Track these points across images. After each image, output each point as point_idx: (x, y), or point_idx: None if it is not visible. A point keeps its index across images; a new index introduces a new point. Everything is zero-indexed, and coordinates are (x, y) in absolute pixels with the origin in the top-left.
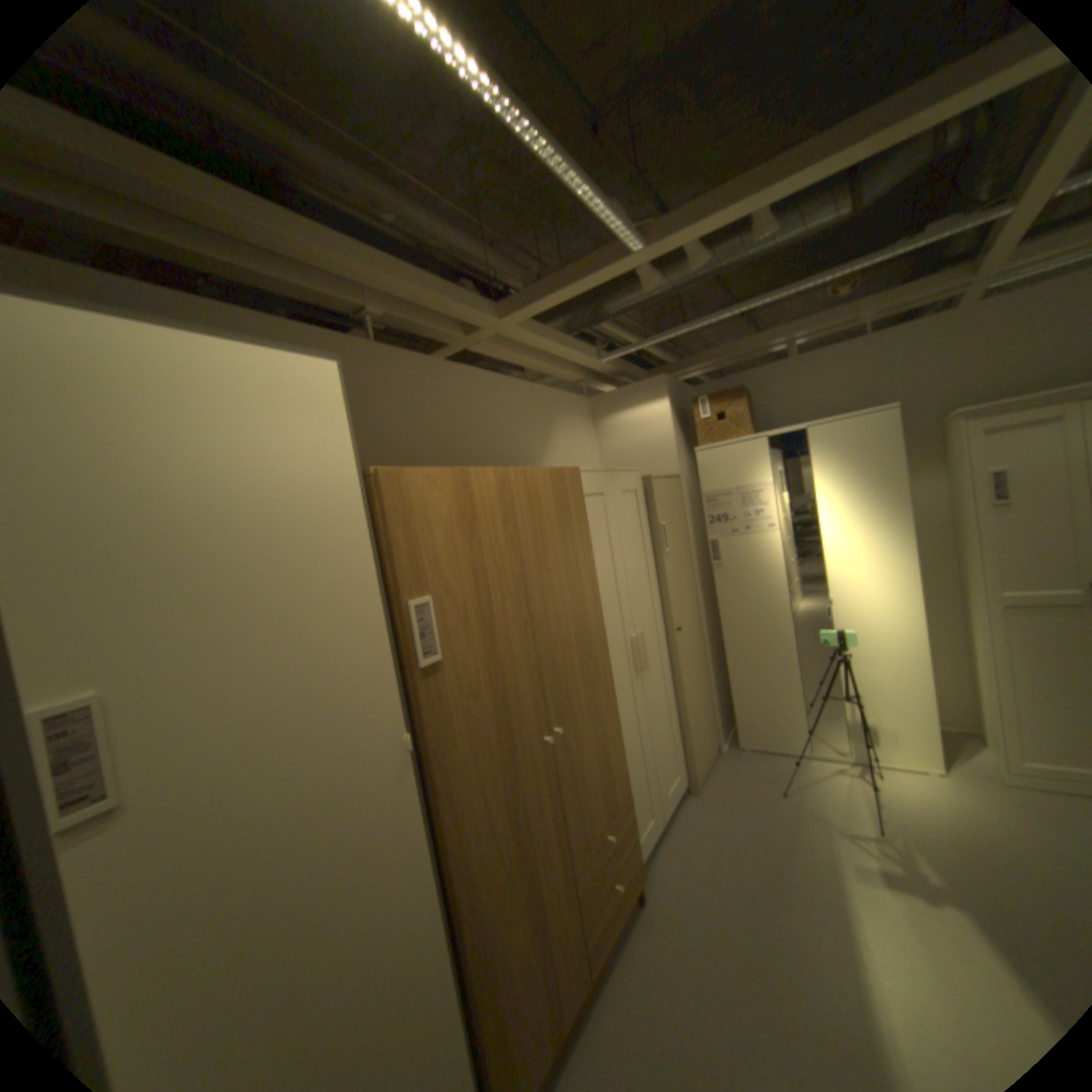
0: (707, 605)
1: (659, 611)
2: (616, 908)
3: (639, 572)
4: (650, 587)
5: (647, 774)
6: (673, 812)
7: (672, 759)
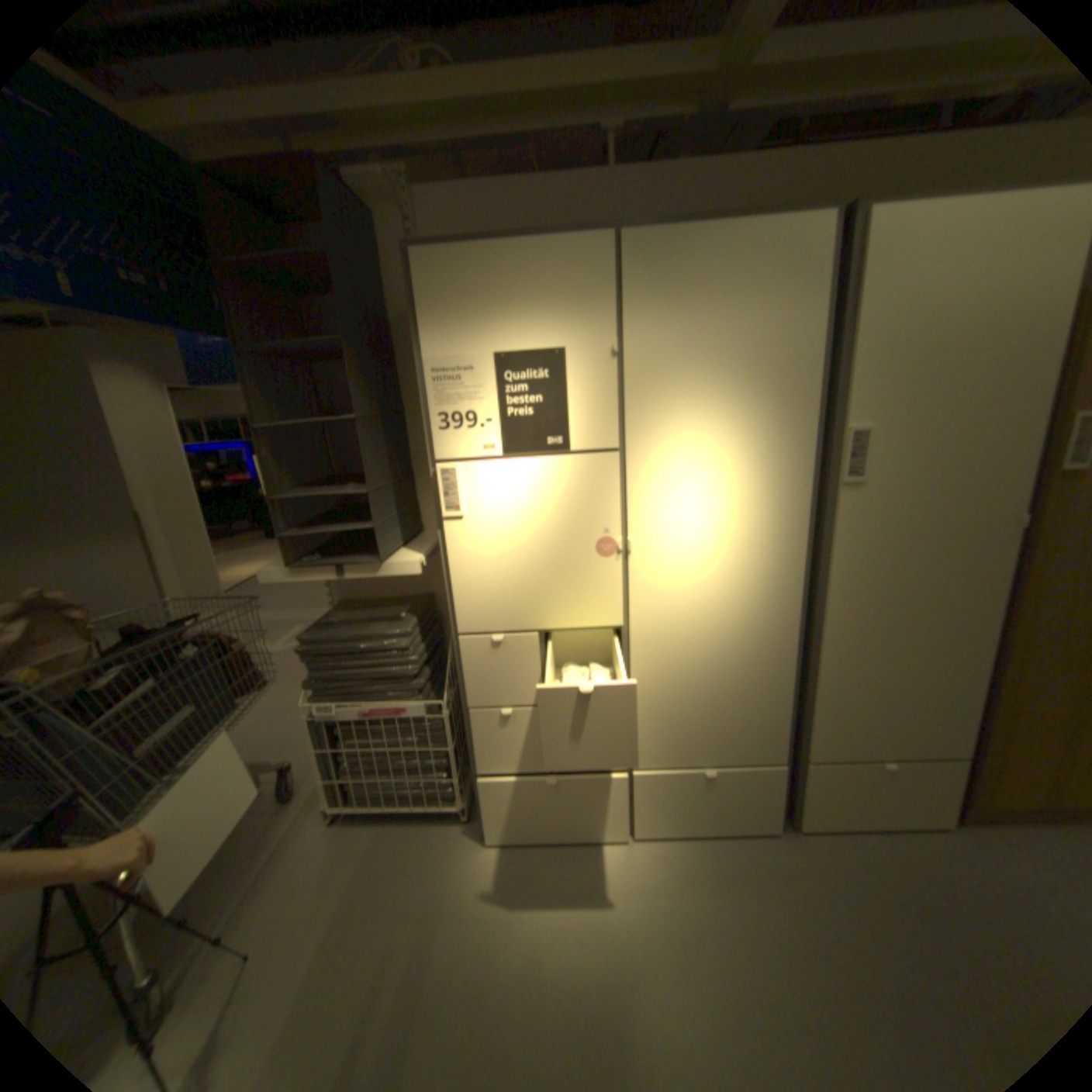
0: None
1: None
2: None
3: None
4: None
5: None
6: None
7: None
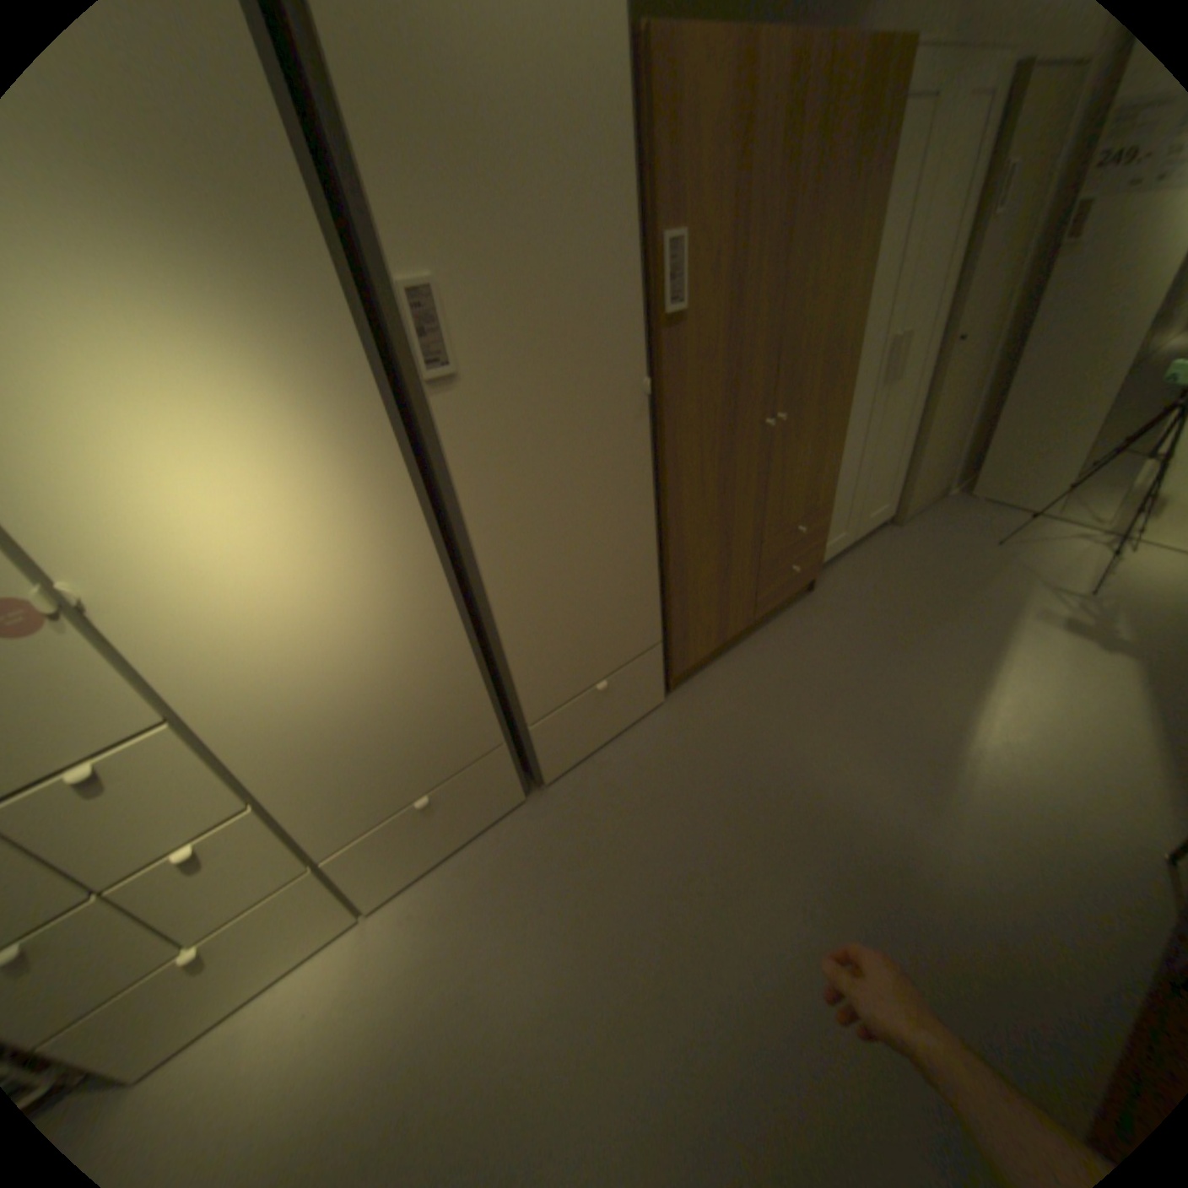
0: (1020, 311)
1: (946, 306)
2: (789, 581)
3: (941, 243)
4: (949, 268)
5: (857, 490)
6: (869, 532)
7: (889, 485)
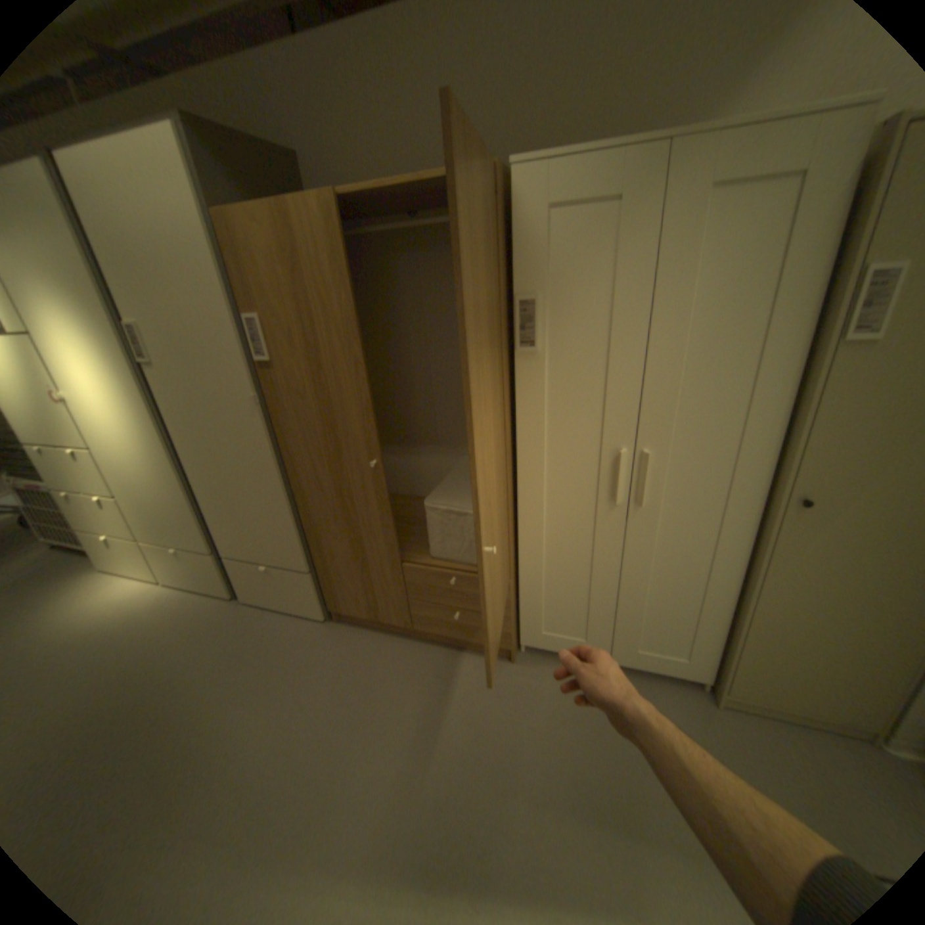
0: None
1: (766, 446)
2: (456, 623)
3: (713, 360)
4: (753, 395)
5: (593, 600)
6: (643, 669)
7: (681, 633)
